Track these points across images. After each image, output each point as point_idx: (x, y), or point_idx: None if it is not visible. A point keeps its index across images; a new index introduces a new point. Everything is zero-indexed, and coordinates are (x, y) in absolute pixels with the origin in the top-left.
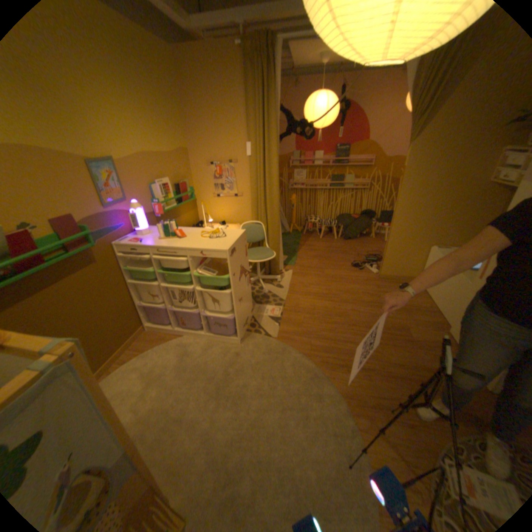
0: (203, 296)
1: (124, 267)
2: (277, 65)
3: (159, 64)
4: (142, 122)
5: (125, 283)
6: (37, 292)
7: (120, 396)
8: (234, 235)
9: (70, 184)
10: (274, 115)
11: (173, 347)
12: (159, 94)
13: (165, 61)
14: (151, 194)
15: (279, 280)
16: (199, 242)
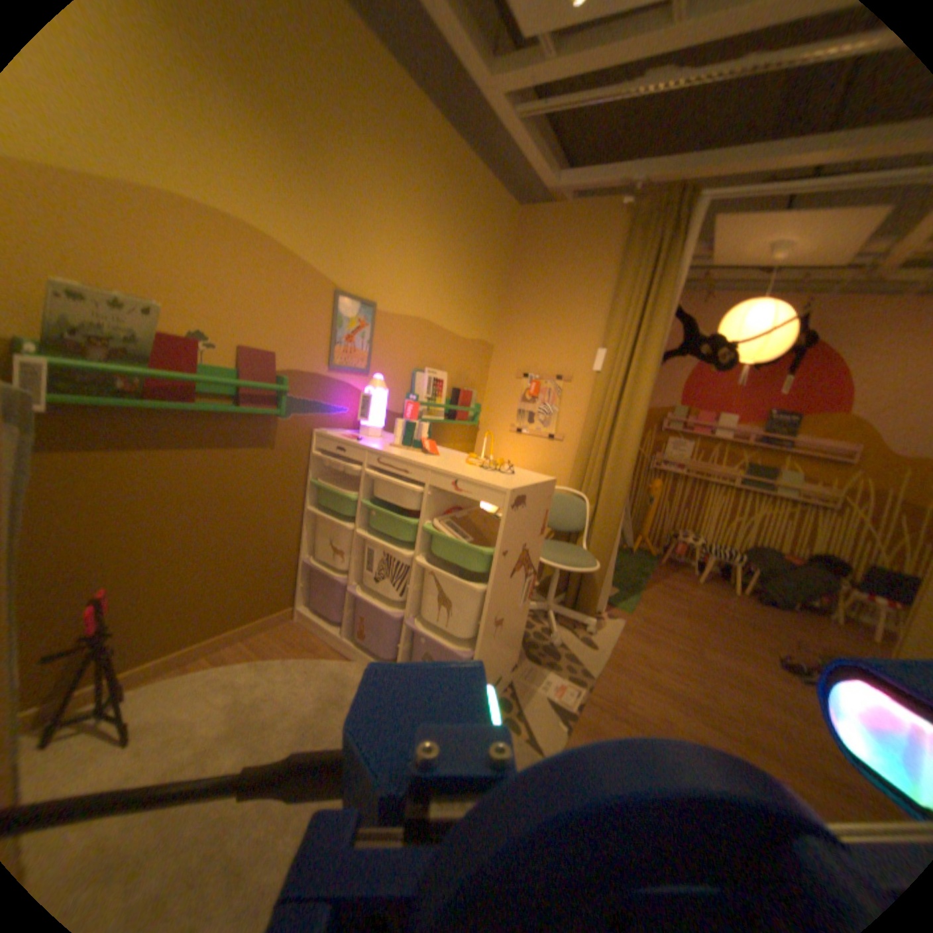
0: (425, 585)
1: (314, 481)
2: (692, 235)
3: (497, 221)
4: (442, 280)
5: (304, 512)
6: (158, 452)
7: (173, 732)
8: (531, 479)
9: (299, 314)
10: (667, 309)
11: (324, 675)
12: (482, 257)
13: (507, 221)
14: (411, 386)
15: (594, 631)
16: (459, 467)
